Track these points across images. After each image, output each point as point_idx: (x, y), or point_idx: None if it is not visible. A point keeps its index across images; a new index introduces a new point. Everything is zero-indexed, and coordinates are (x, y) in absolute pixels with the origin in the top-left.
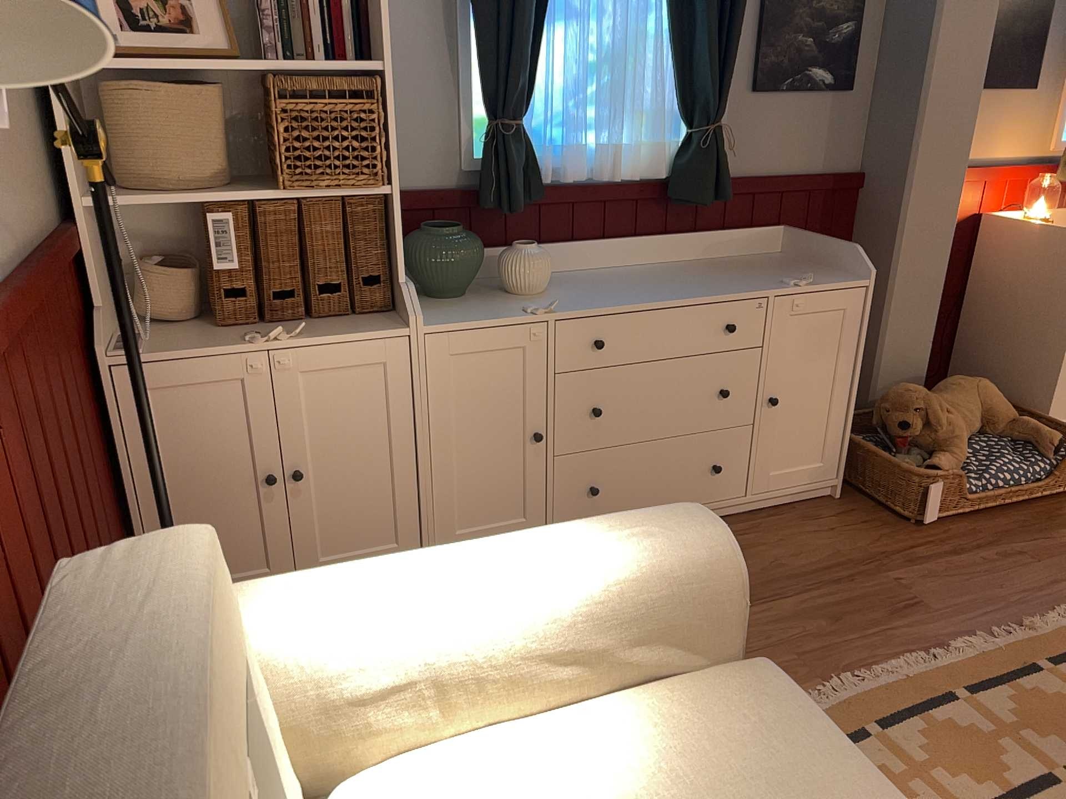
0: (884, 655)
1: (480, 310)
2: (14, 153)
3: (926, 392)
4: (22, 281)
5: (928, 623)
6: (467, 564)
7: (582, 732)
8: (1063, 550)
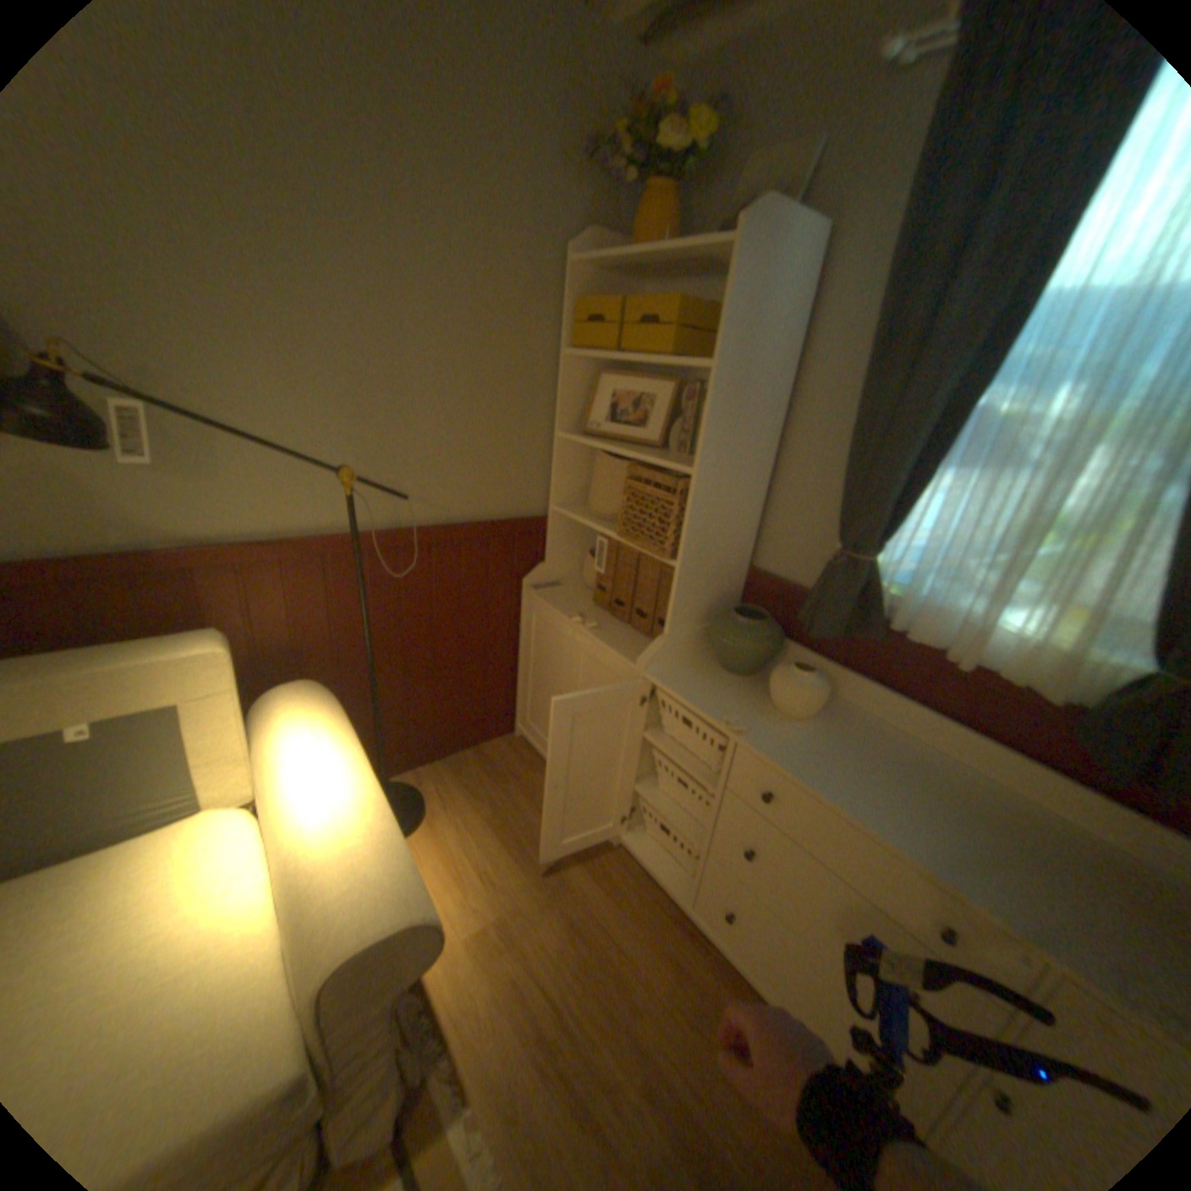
0: None
1: (710, 692)
2: (489, 473)
3: None
4: (415, 530)
5: None
6: (323, 786)
7: (241, 924)
8: None
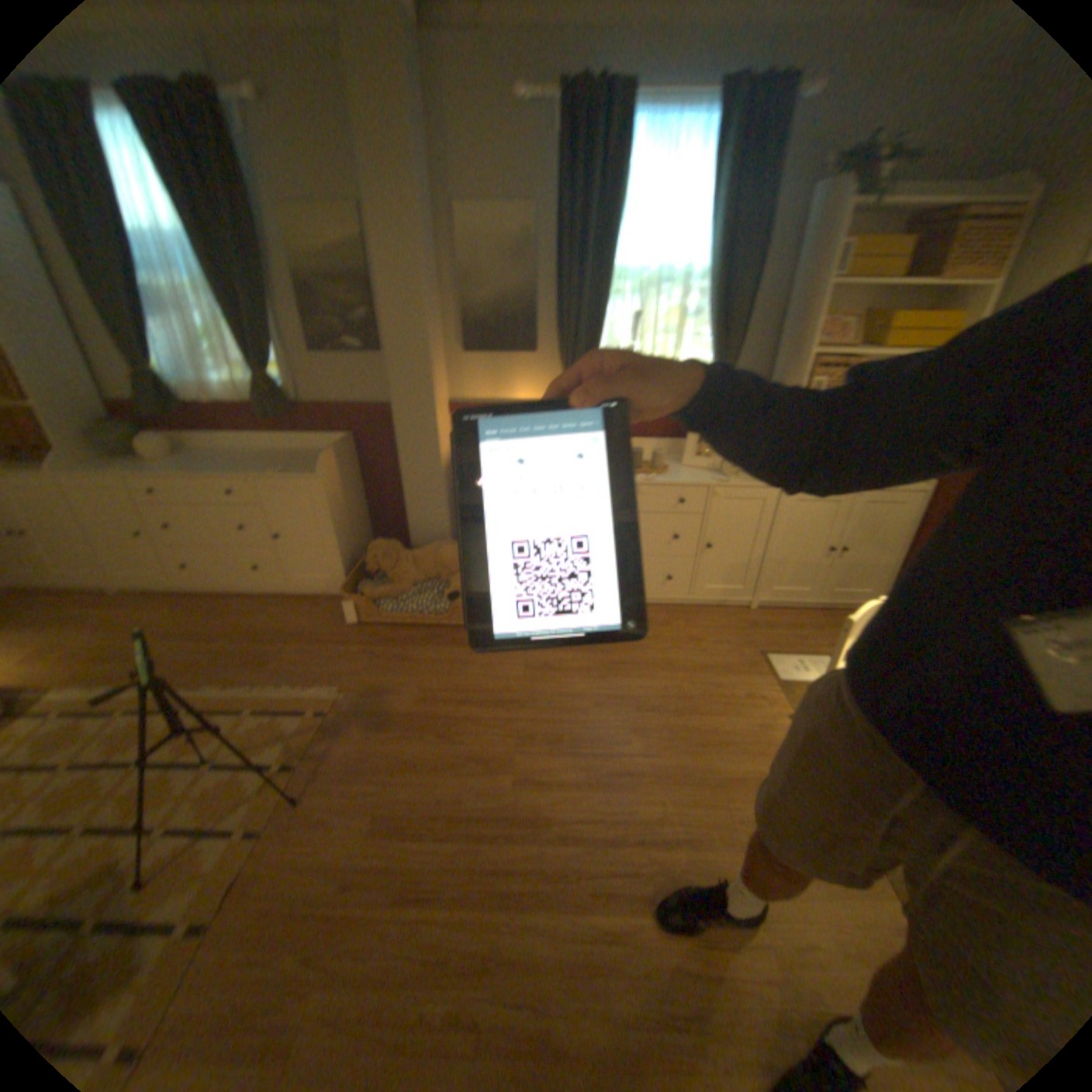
0: (199, 682)
1: (102, 465)
2: None
3: (394, 545)
4: None
5: (249, 673)
6: None
7: None
8: (396, 658)
